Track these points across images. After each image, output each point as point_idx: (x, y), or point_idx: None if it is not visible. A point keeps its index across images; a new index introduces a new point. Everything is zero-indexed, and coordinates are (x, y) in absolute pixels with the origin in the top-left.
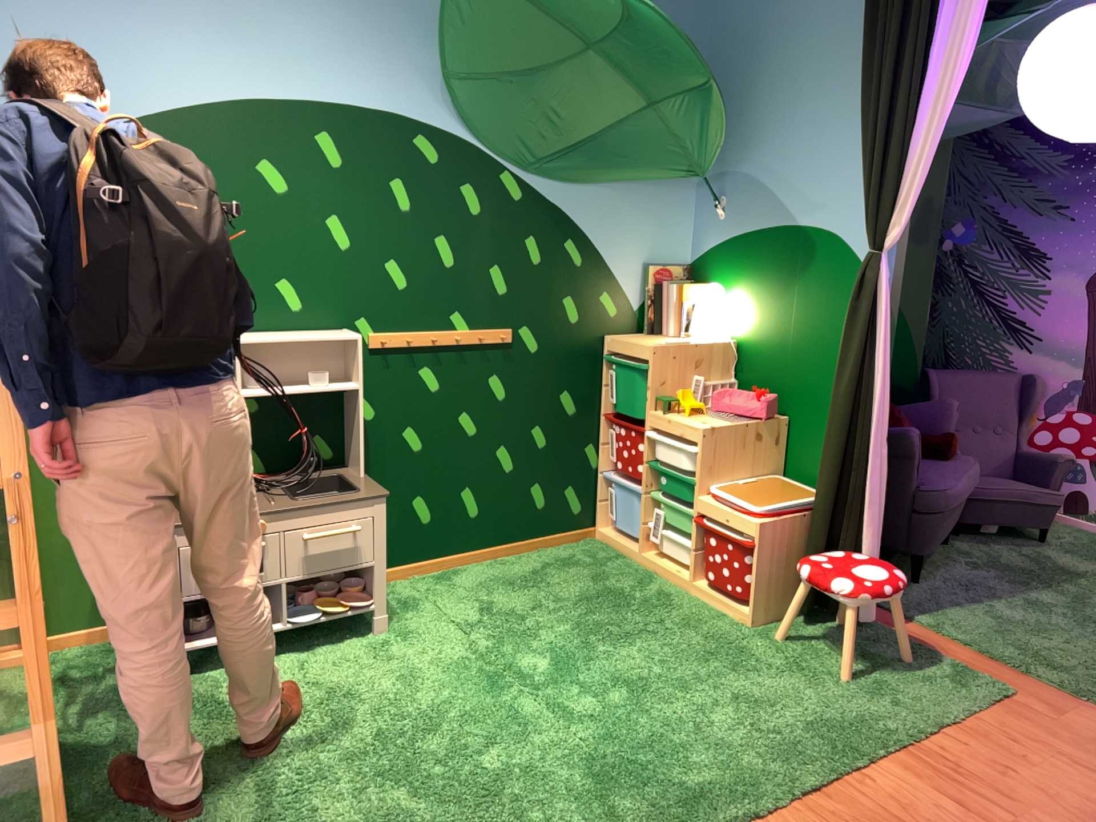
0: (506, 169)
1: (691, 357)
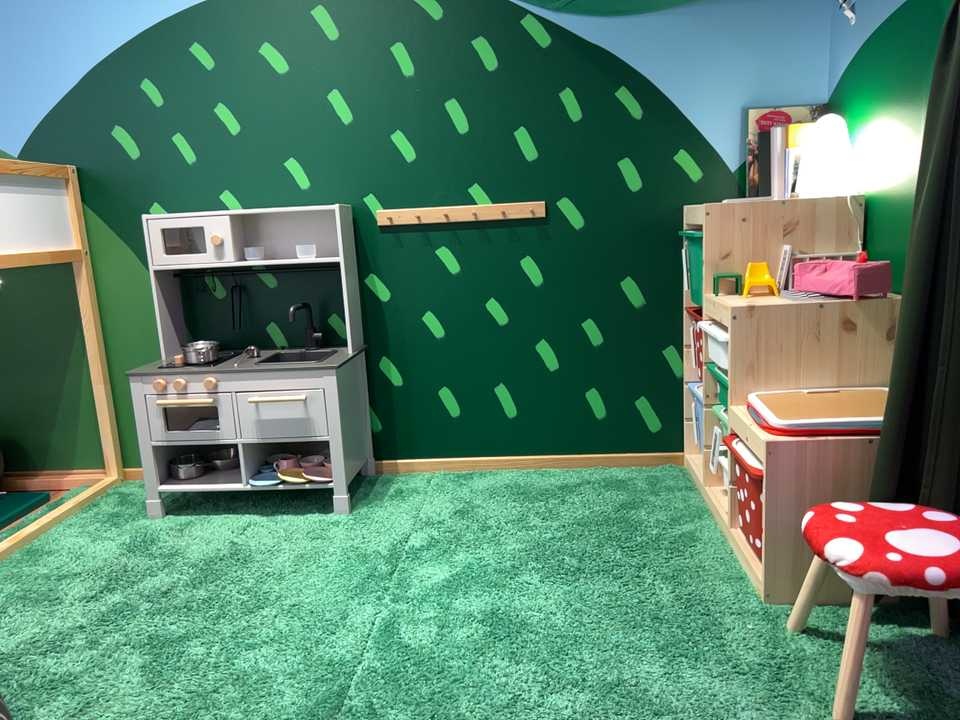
0: (526, 6)
1: (780, 217)
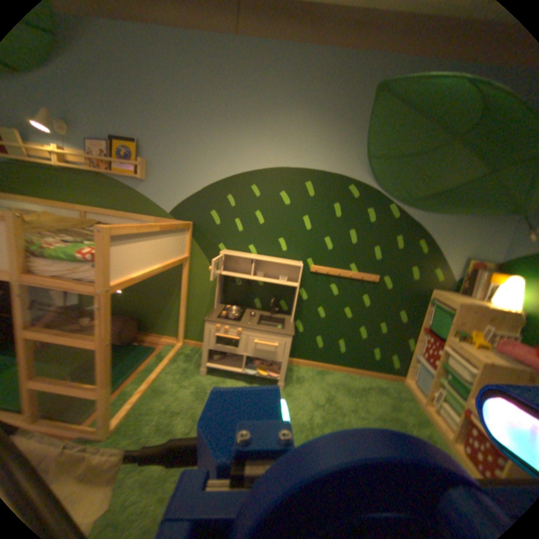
0: (392, 199)
1: (488, 313)
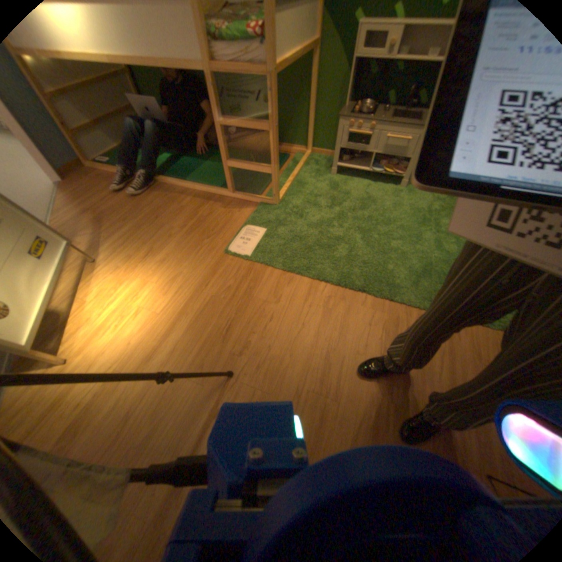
0: None
1: None
